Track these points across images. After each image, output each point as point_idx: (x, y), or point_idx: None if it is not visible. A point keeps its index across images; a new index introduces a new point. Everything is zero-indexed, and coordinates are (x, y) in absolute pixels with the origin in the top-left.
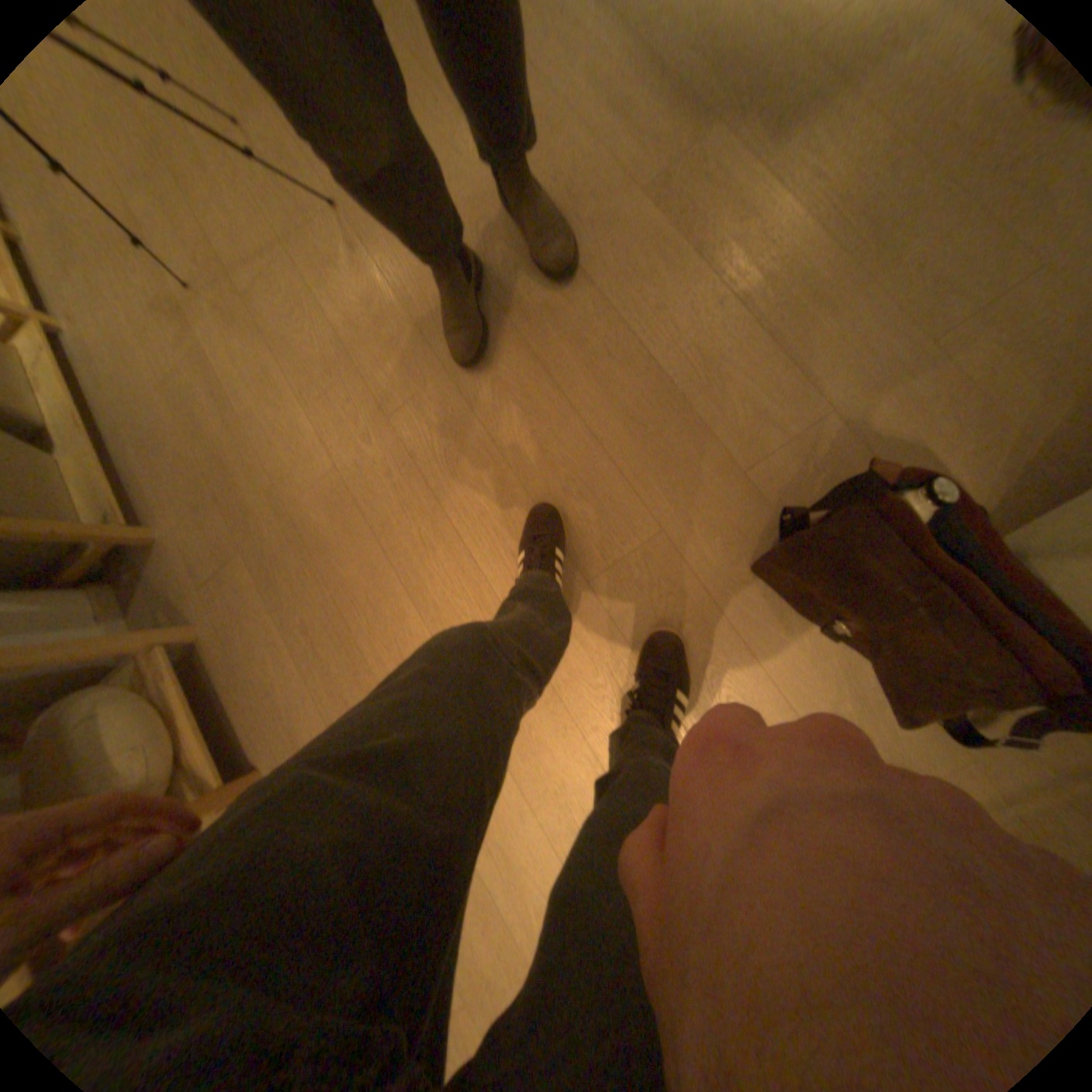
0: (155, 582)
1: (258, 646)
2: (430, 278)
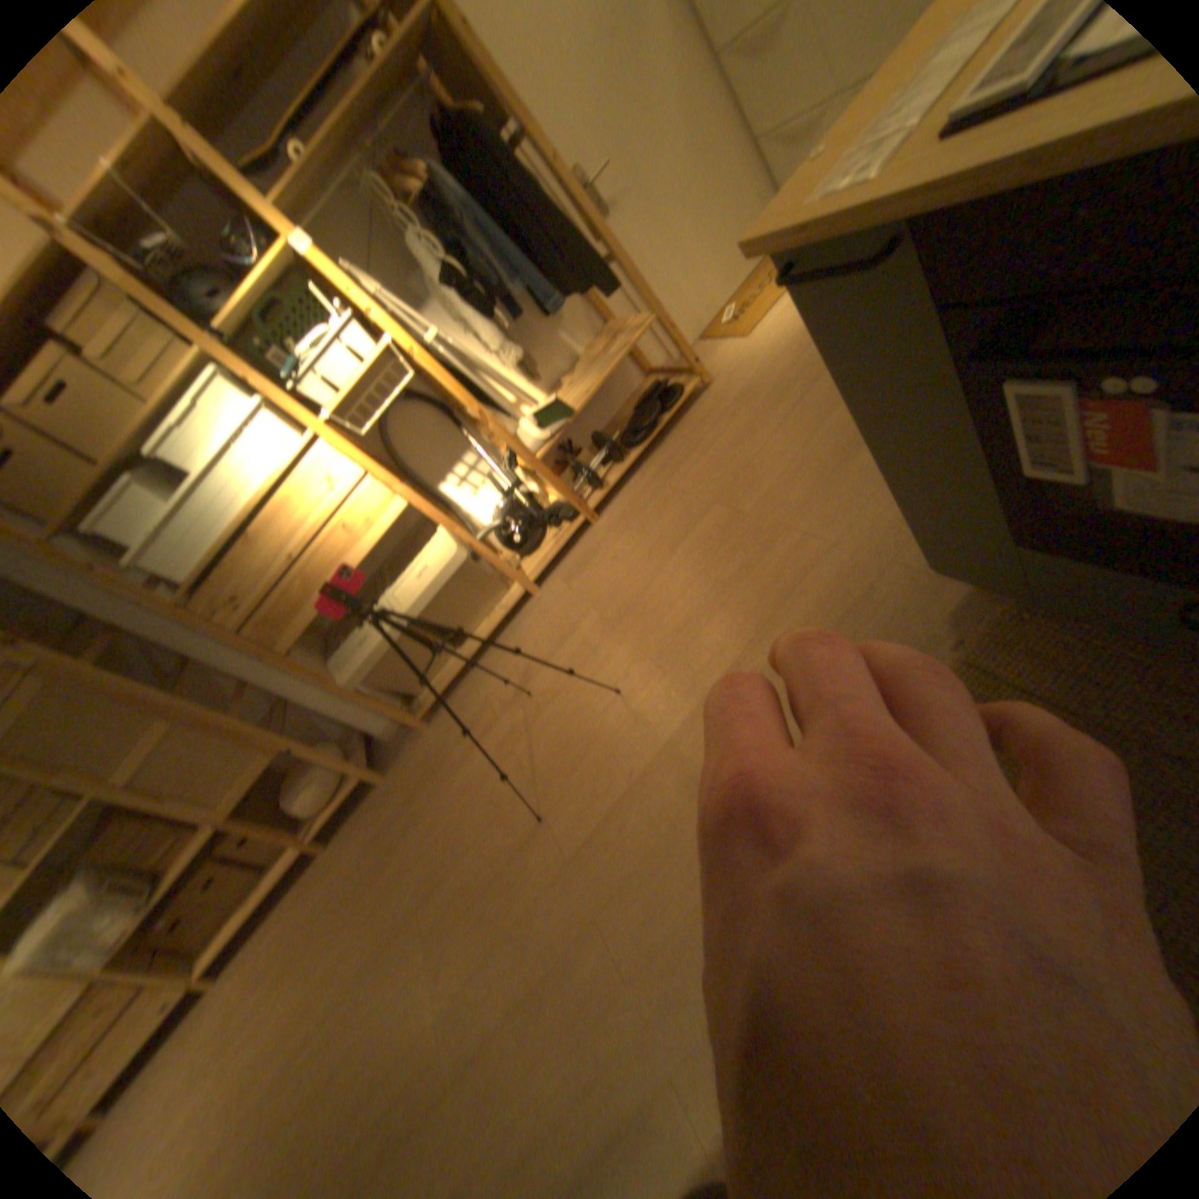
0: (403, 745)
1: (358, 835)
2: (468, 942)
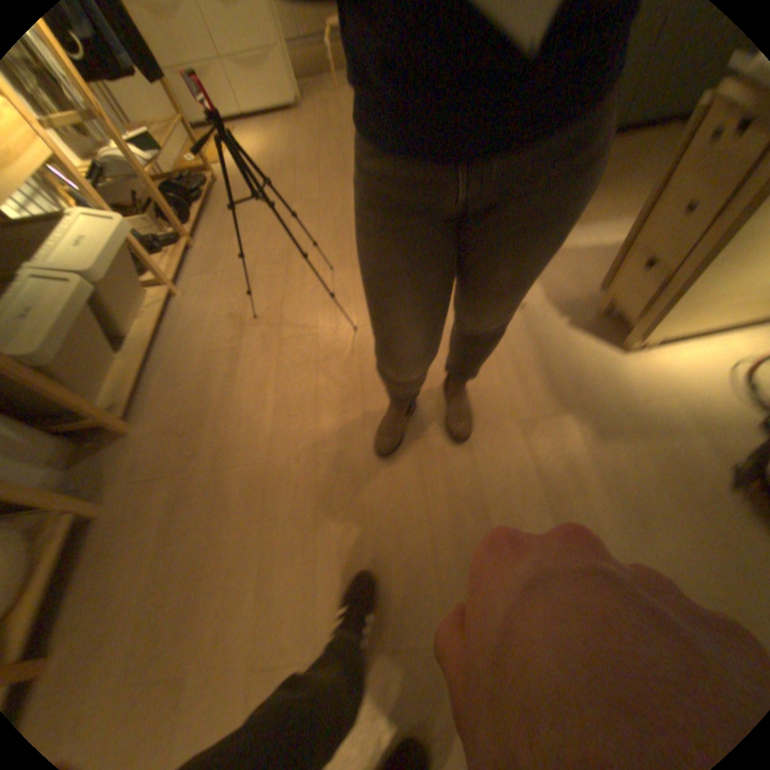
0: (107, 464)
1: (134, 554)
2: (385, 395)
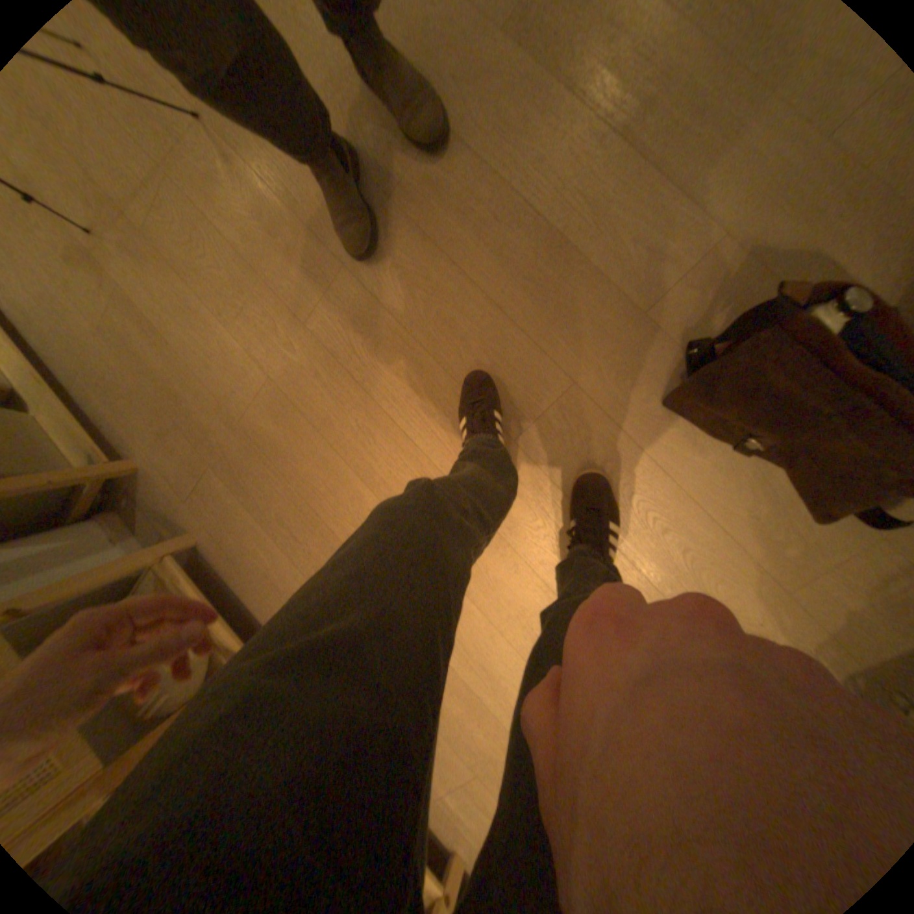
0: (149, 503)
1: (247, 541)
2: (309, 176)
